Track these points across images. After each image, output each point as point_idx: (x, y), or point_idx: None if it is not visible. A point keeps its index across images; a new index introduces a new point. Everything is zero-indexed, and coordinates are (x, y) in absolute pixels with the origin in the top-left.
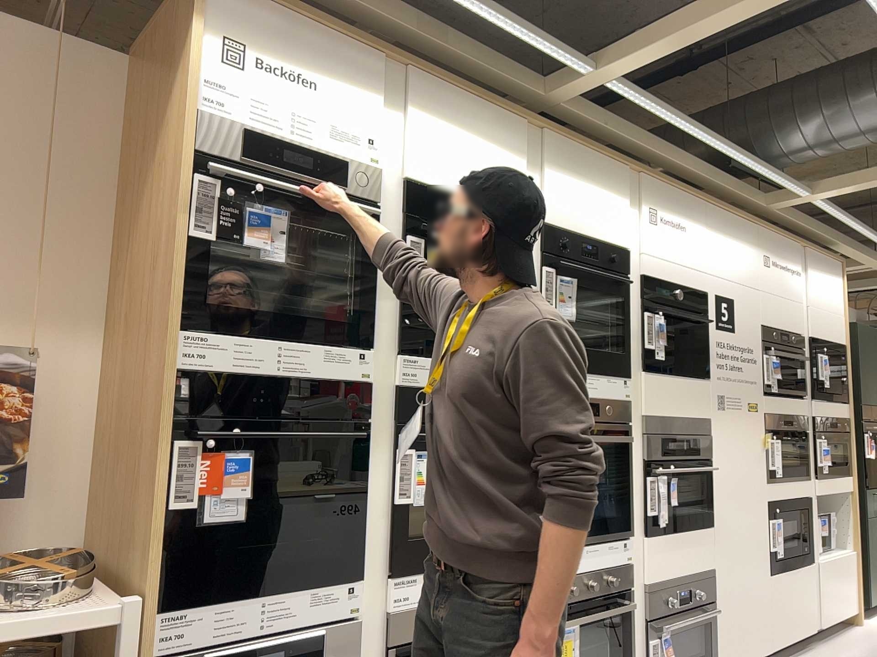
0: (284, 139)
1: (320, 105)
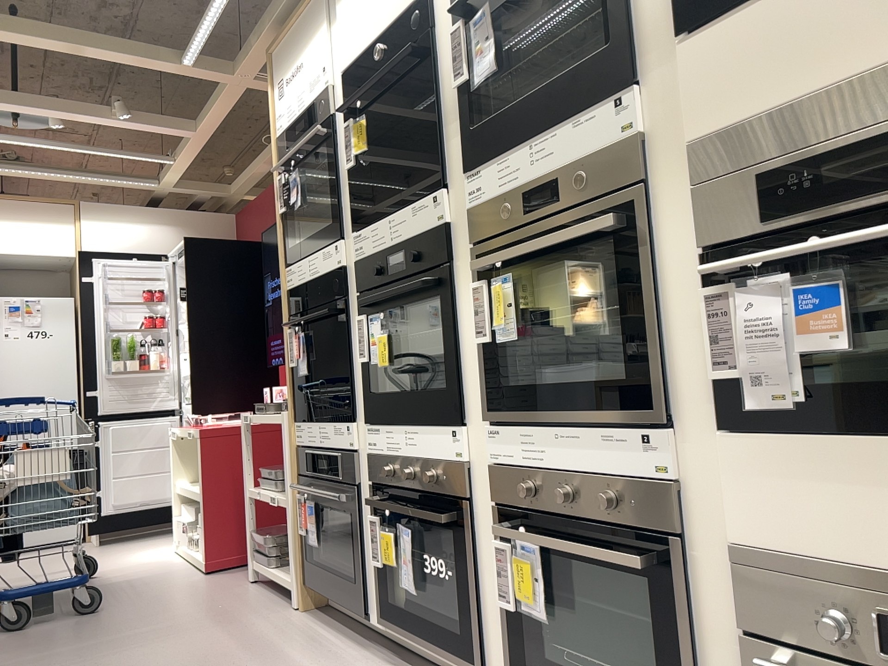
0: (294, 119)
1: (301, 74)
